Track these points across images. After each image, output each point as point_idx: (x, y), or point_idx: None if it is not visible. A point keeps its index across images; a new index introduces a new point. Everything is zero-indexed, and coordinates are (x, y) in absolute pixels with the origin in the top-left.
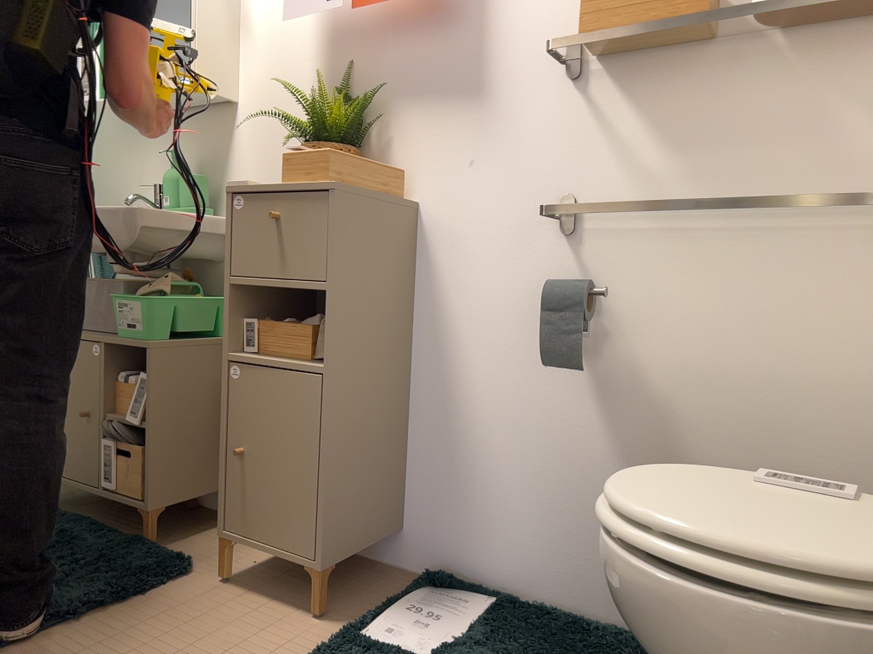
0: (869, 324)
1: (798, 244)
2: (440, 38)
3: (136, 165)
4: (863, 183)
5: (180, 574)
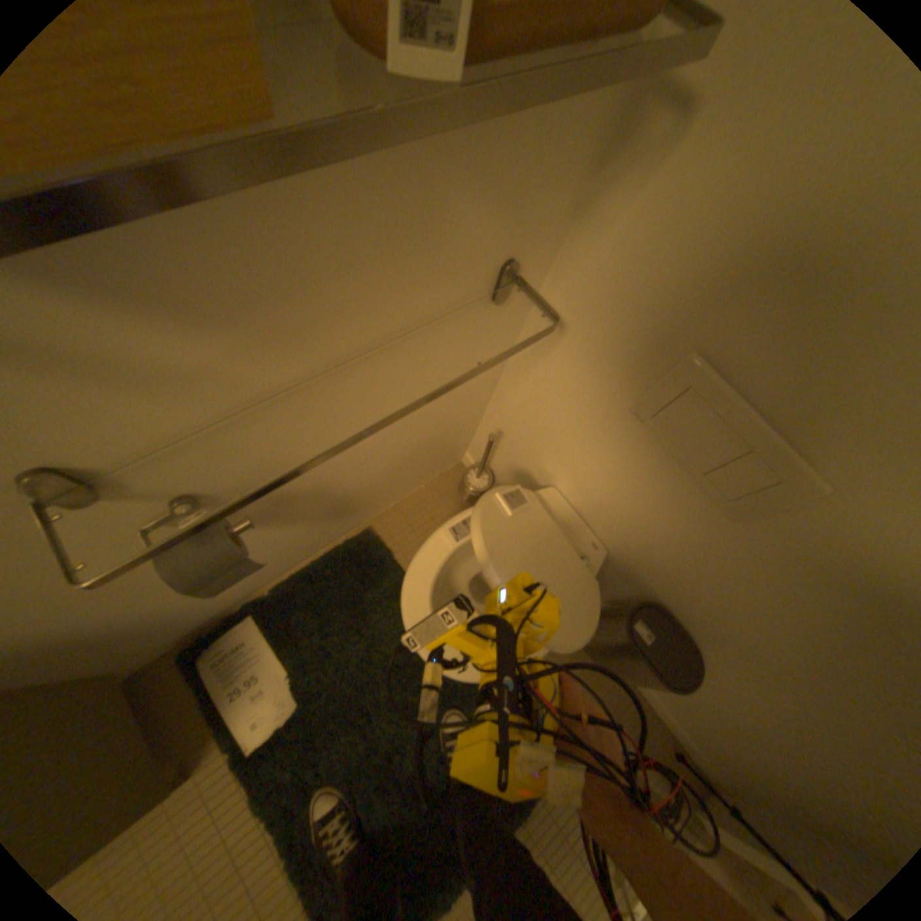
0: (457, 369)
1: (412, 347)
2: None
3: None
4: (470, 273)
5: None
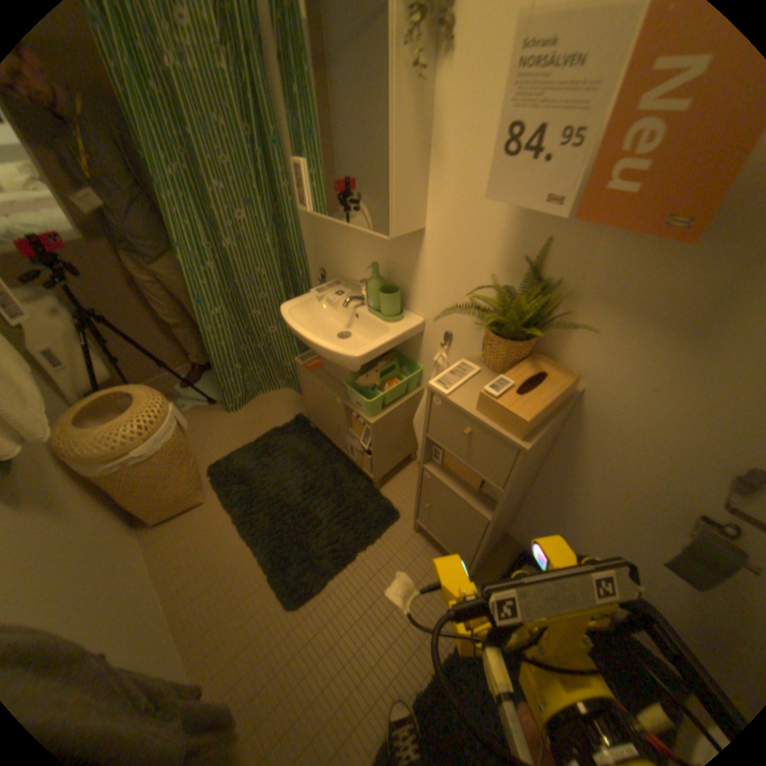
0: None
1: None
2: (683, 251)
3: (338, 239)
4: None
5: (392, 526)
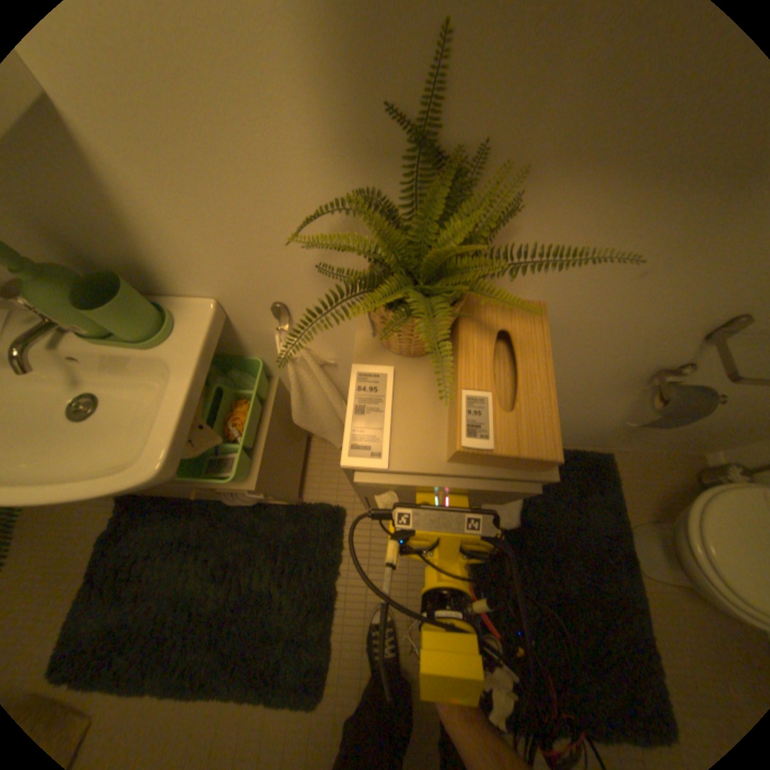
0: None
1: None
2: None
3: None
4: None
5: (345, 526)
